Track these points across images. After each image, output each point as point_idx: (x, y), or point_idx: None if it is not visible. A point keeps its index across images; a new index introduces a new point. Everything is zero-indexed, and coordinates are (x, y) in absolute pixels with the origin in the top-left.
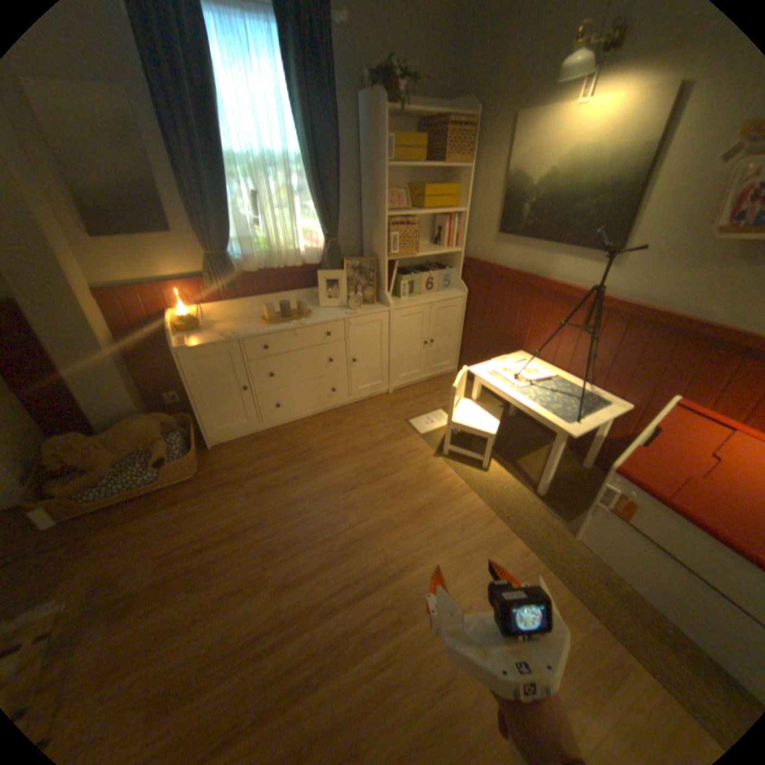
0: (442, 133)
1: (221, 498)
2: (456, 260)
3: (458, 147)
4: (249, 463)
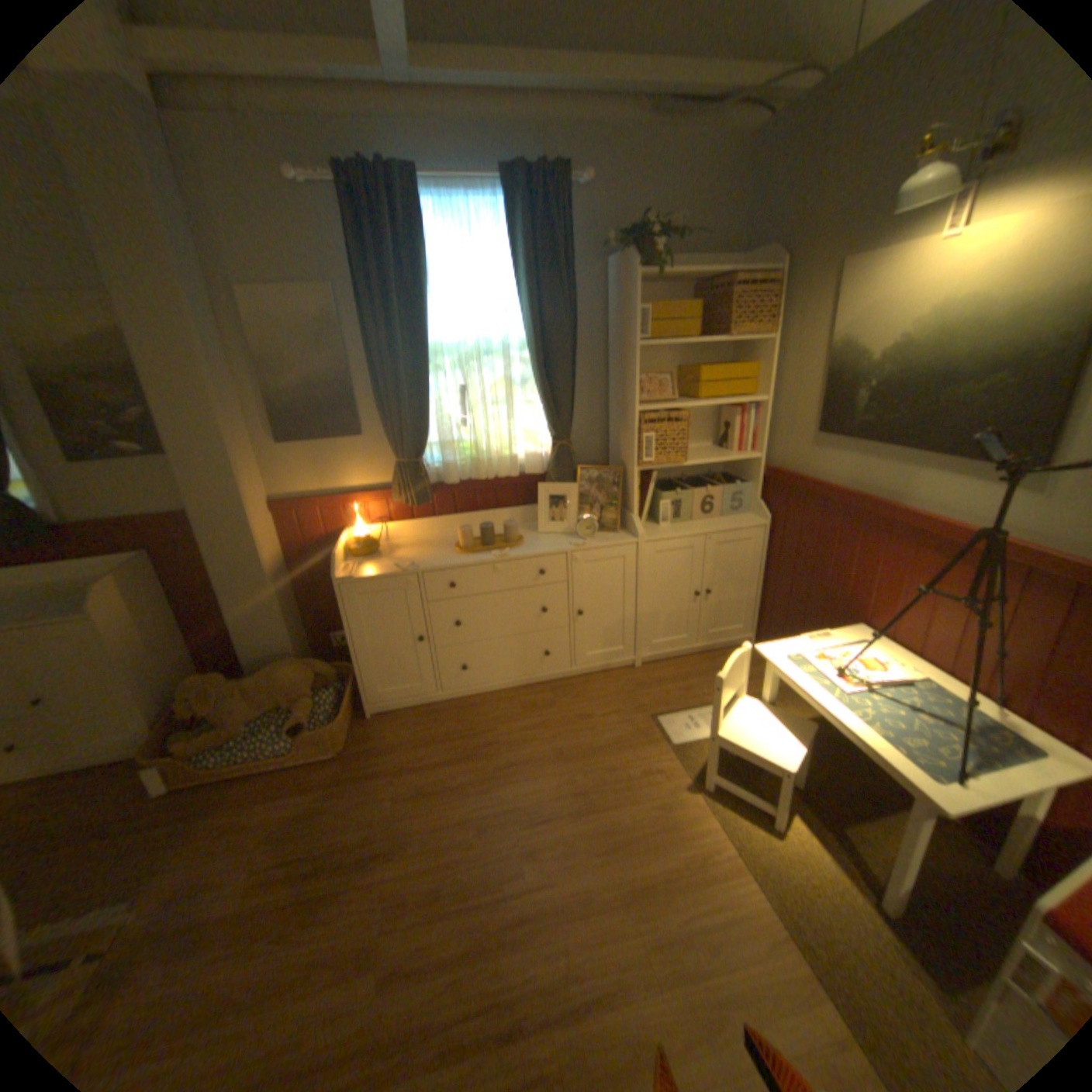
0: (725, 297)
1: (360, 798)
2: (753, 470)
3: (755, 313)
4: (411, 748)
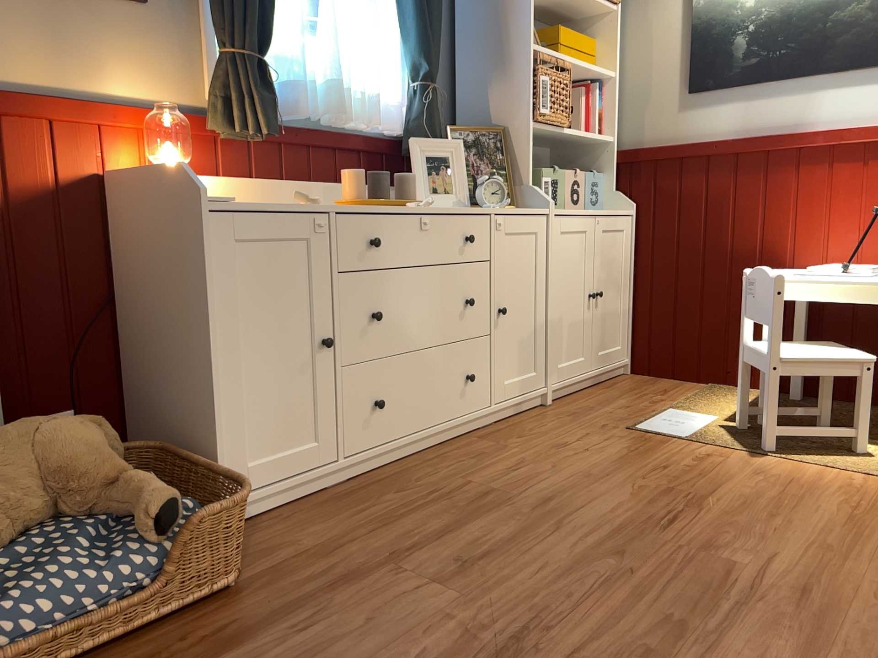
0: None
1: (369, 603)
2: (604, 157)
3: None
4: (367, 533)
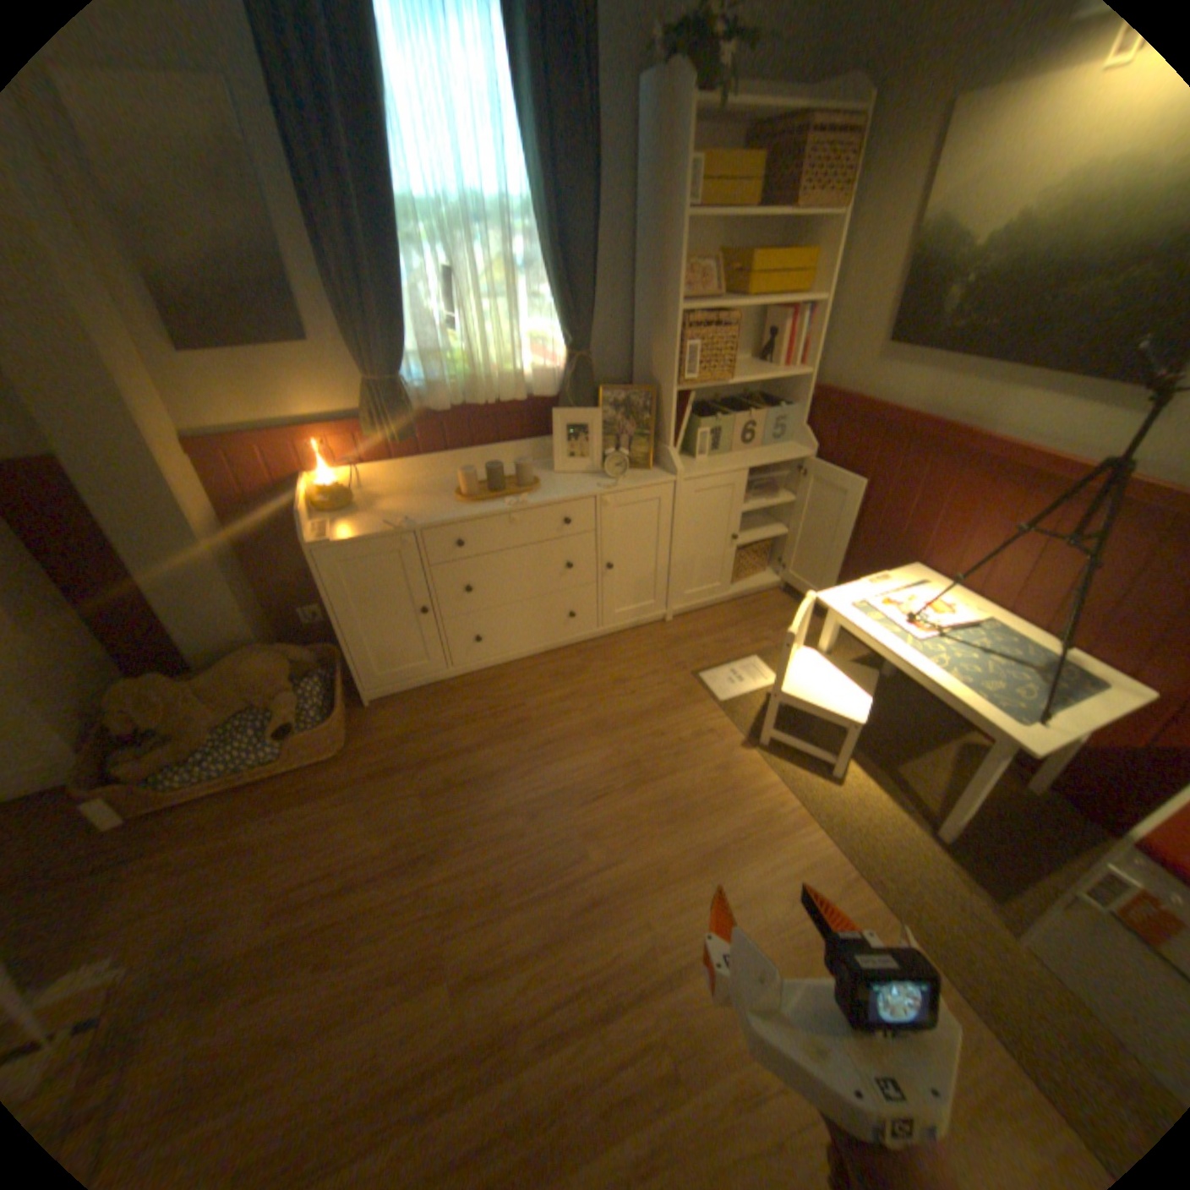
0: (794, 150)
1: (380, 798)
2: (800, 389)
3: (820, 177)
4: (428, 735)
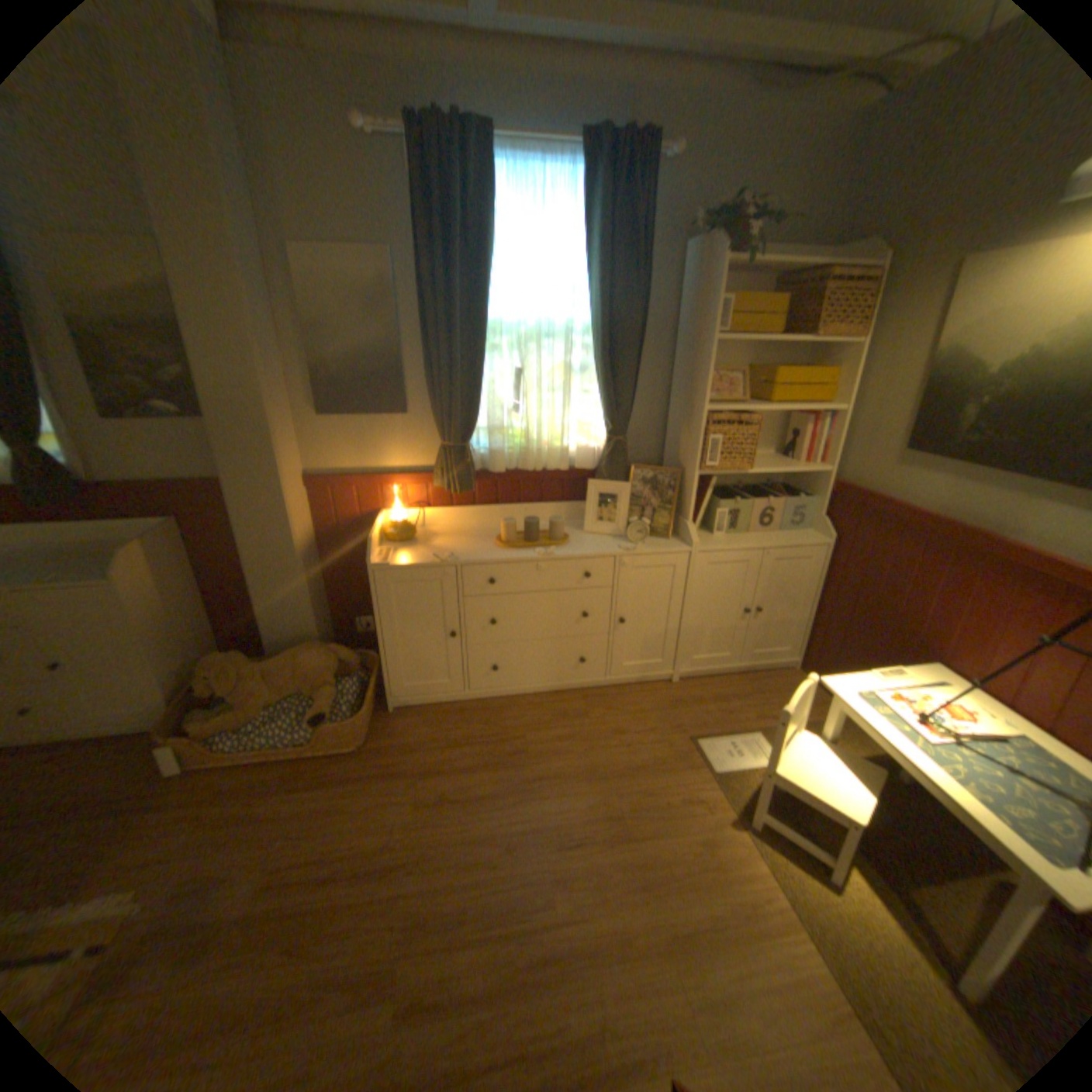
0: (816, 293)
1: (381, 799)
2: (821, 484)
3: (843, 313)
4: (435, 749)
